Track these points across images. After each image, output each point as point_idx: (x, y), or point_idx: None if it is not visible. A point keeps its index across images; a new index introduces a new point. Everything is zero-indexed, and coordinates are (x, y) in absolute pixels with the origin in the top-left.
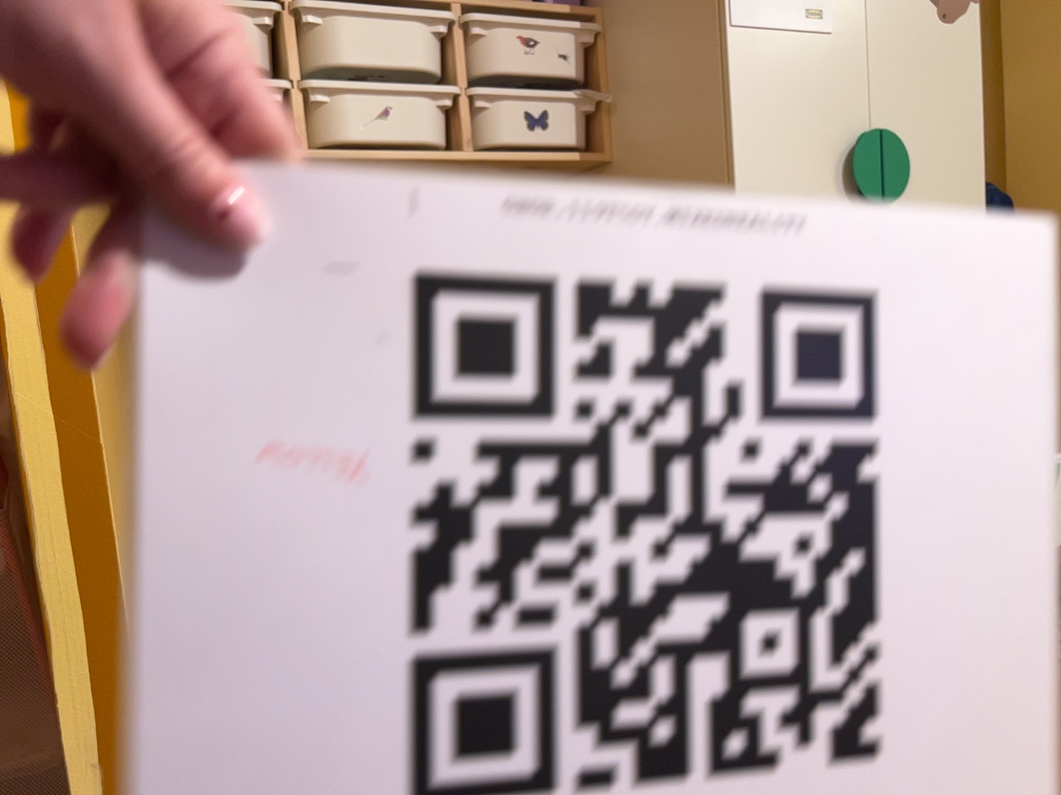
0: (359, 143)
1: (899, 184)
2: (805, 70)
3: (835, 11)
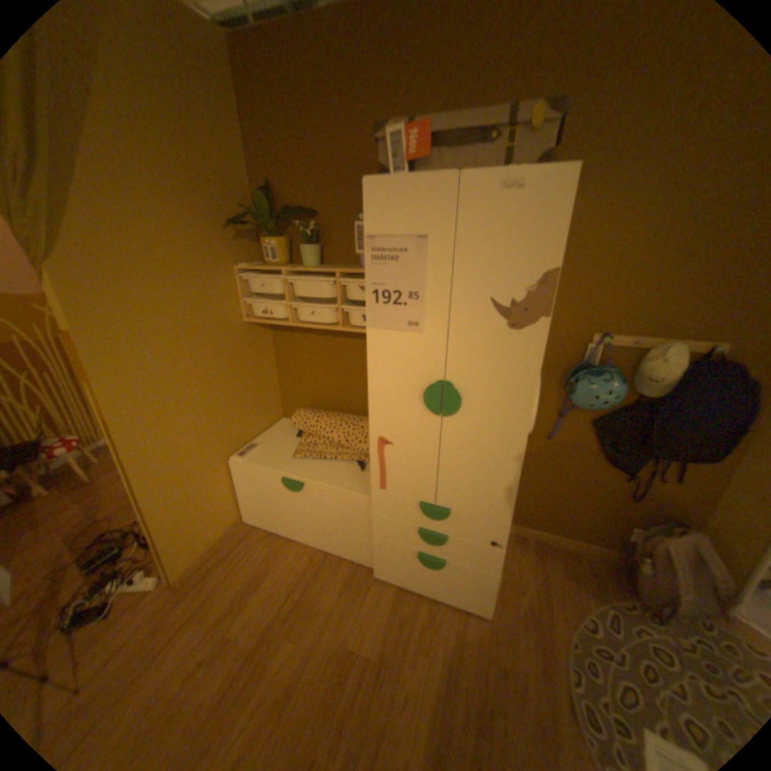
0: (305, 322)
1: (450, 409)
2: (405, 349)
3: (425, 322)
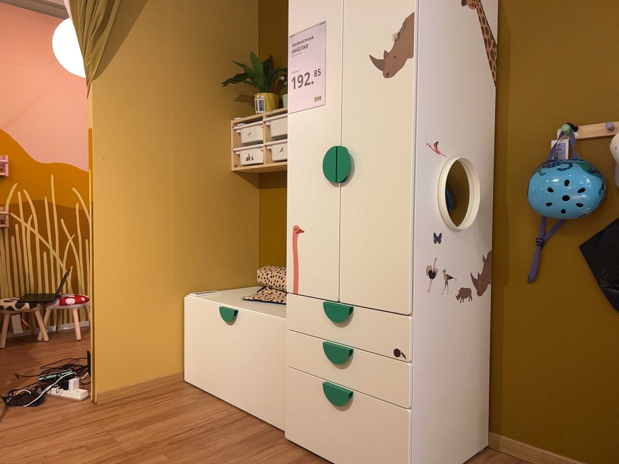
0: (275, 159)
1: (343, 171)
2: (313, 123)
3: (326, 93)
